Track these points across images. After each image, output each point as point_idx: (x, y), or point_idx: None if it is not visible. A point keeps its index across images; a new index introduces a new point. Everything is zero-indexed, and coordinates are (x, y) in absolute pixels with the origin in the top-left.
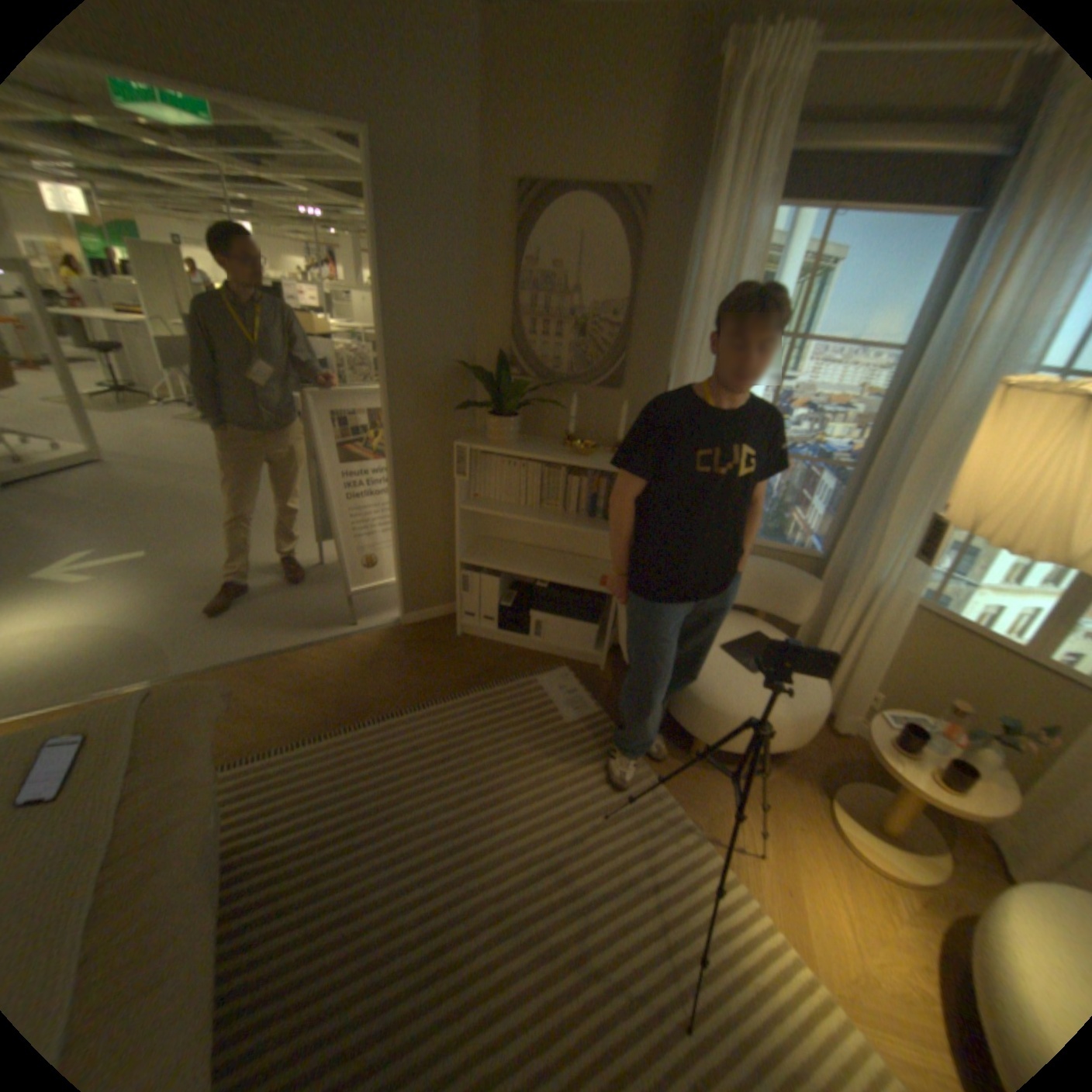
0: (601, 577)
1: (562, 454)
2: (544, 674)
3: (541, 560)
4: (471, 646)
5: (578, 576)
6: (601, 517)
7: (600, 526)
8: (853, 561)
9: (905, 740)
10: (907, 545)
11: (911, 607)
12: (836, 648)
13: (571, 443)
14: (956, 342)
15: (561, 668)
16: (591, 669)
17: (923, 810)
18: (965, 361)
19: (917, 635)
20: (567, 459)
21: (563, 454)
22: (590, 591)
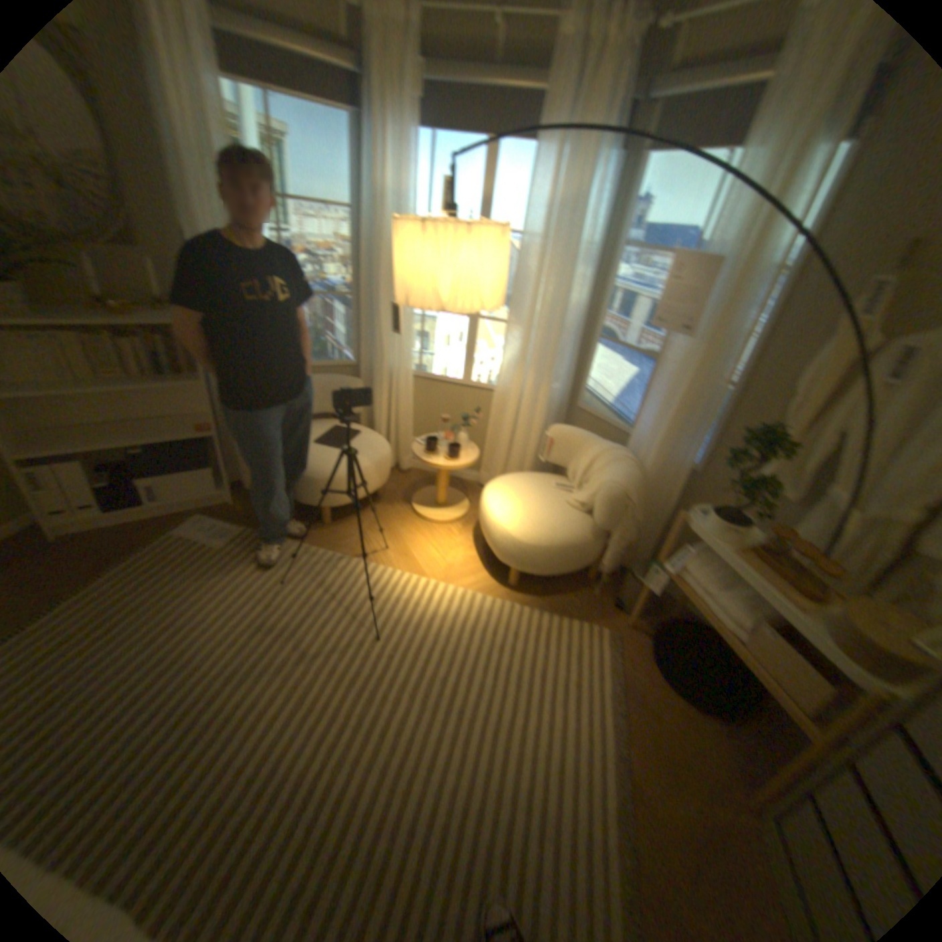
0: (192, 427)
1: (95, 317)
2: (175, 529)
3: (119, 432)
4: (74, 543)
5: (169, 432)
6: (169, 372)
7: (171, 379)
8: (371, 360)
9: (426, 445)
10: (394, 340)
11: (408, 377)
12: (382, 418)
13: (99, 305)
14: (373, 202)
15: (190, 518)
16: (219, 507)
17: (447, 480)
18: (381, 214)
19: (417, 394)
20: (103, 319)
21: (96, 316)
22: (188, 442)
